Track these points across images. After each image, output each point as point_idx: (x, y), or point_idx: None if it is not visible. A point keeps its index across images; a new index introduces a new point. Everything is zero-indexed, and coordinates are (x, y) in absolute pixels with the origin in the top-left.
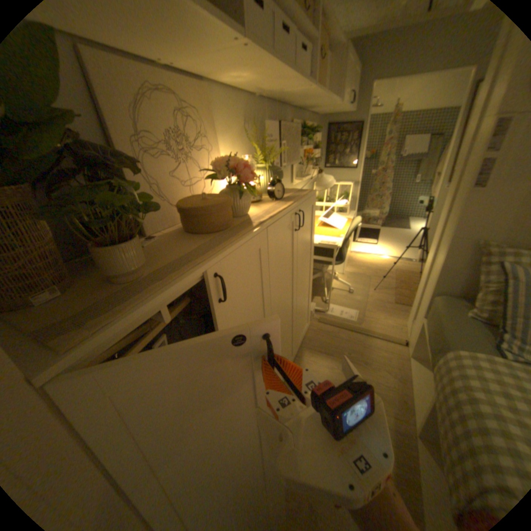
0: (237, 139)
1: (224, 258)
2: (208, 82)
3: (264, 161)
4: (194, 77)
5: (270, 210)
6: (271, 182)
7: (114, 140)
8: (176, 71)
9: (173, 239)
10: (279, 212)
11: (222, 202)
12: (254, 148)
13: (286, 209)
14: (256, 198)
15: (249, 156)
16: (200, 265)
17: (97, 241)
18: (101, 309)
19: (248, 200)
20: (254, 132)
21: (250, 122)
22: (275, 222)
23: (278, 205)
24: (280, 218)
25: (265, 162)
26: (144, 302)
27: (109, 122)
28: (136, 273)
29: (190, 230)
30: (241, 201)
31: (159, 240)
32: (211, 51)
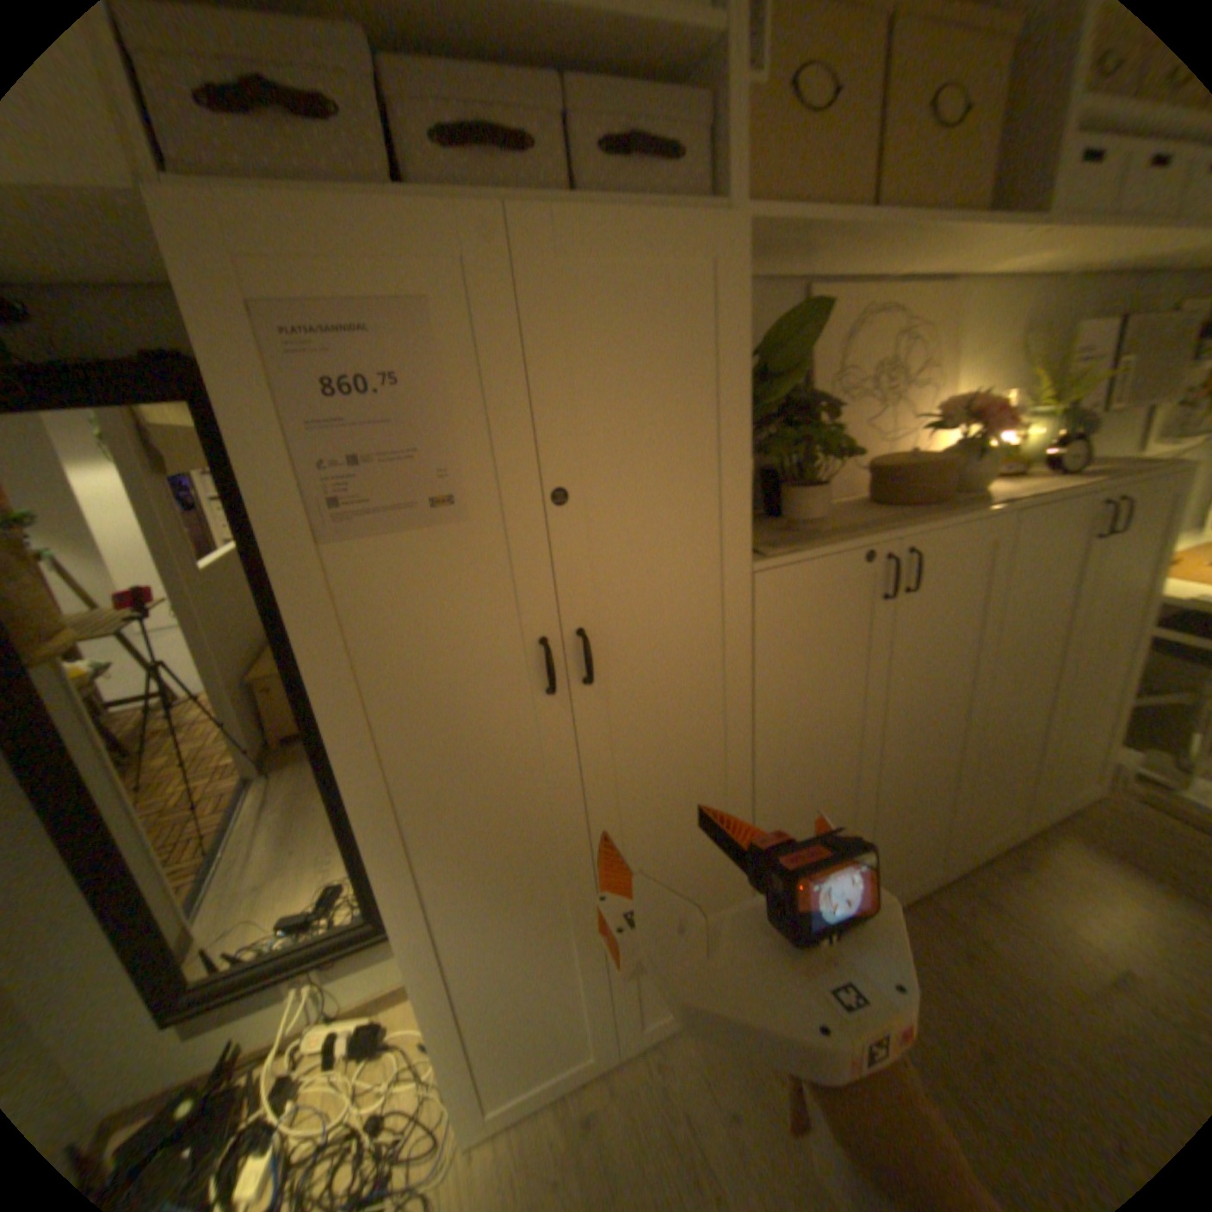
0: (1001, 365)
1: (930, 535)
2: (965, 280)
3: (1055, 403)
4: (942, 281)
5: (1041, 489)
6: (1063, 442)
7: (815, 383)
8: (915, 281)
9: (856, 509)
10: (1060, 492)
11: (945, 463)
12: (1040, 377)
13: (1081, 489)
14: (1016, 471)
15: (1023, 394)
16: (896, 531)
17: (789, 488)
18: (790, 544)
19: (994, 466)
20: (1047, 347)
21: (1043, 329)
22: (1045, 507)
23: (1064, 483)
24: (1061, 503)
25: (1058, 403)
26: (832, 546)
27: (816, 363)
28: (818, 527)
29: (882, 501)
30: (981, 467)
31: (835, 509)
32: (984, 250)
